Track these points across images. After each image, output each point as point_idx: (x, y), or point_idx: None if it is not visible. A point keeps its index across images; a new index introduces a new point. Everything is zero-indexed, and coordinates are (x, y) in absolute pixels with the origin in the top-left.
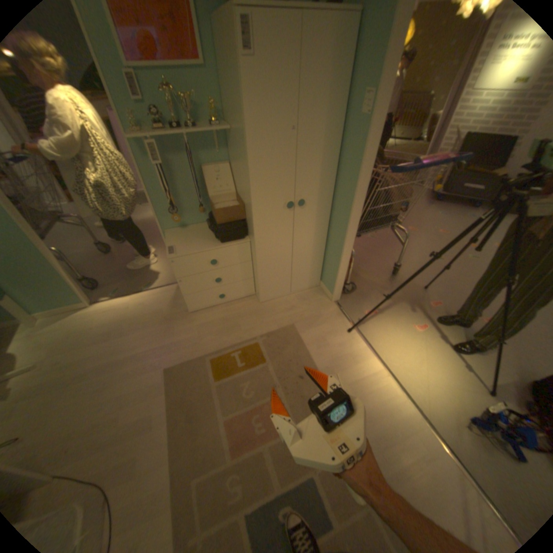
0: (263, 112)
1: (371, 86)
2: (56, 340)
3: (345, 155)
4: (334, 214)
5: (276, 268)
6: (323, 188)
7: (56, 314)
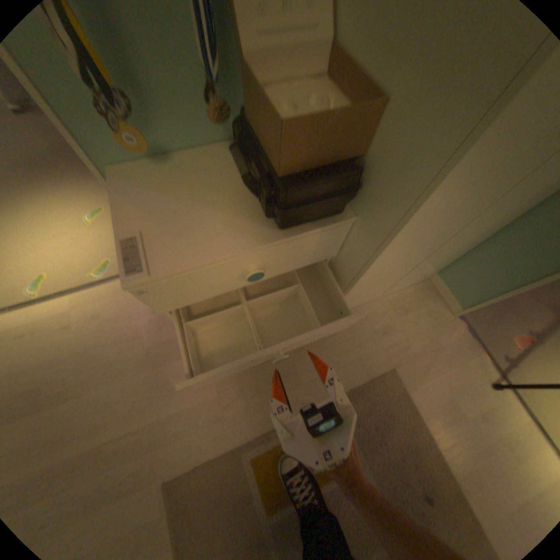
0: None
1: None
2: None
3: None
4: None
5: (391, 274)
6: None
7: None
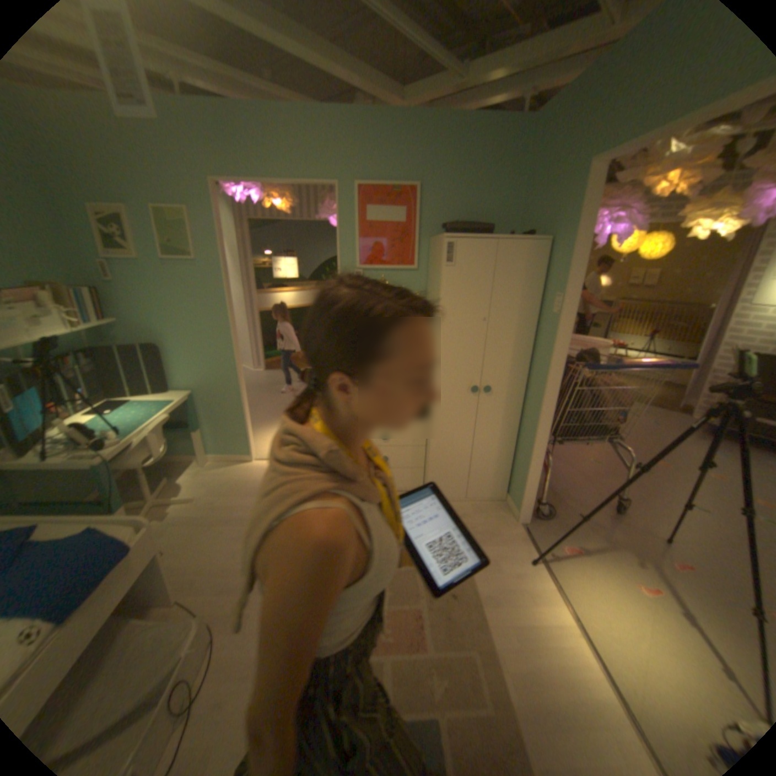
0: (455, 305)
1: (558, 292)
2: (216, 484)
3: (537, 349)
4: (526, 409)
5: (450, 460)
6: (512, 379)
7: (223, 462)
